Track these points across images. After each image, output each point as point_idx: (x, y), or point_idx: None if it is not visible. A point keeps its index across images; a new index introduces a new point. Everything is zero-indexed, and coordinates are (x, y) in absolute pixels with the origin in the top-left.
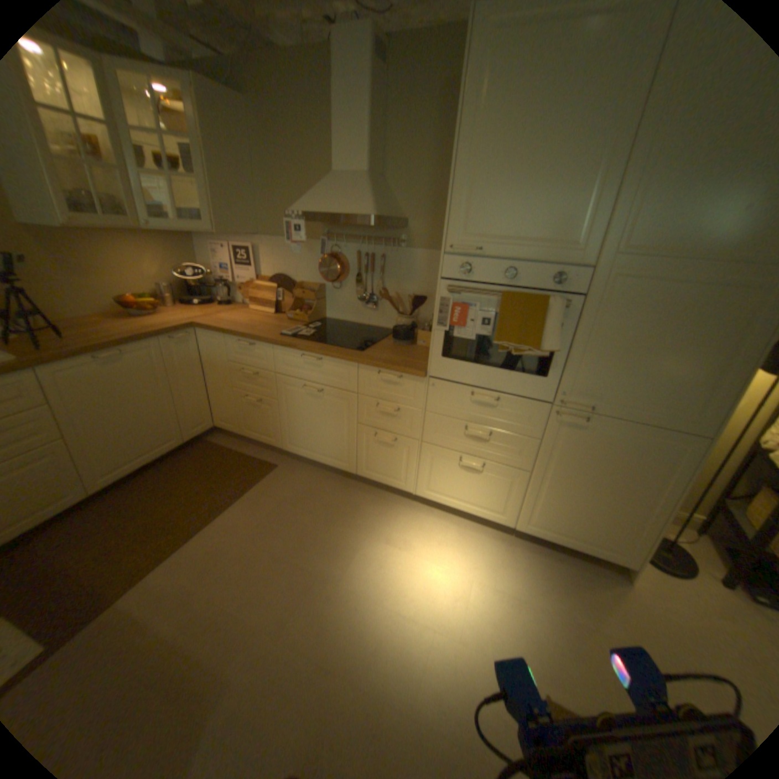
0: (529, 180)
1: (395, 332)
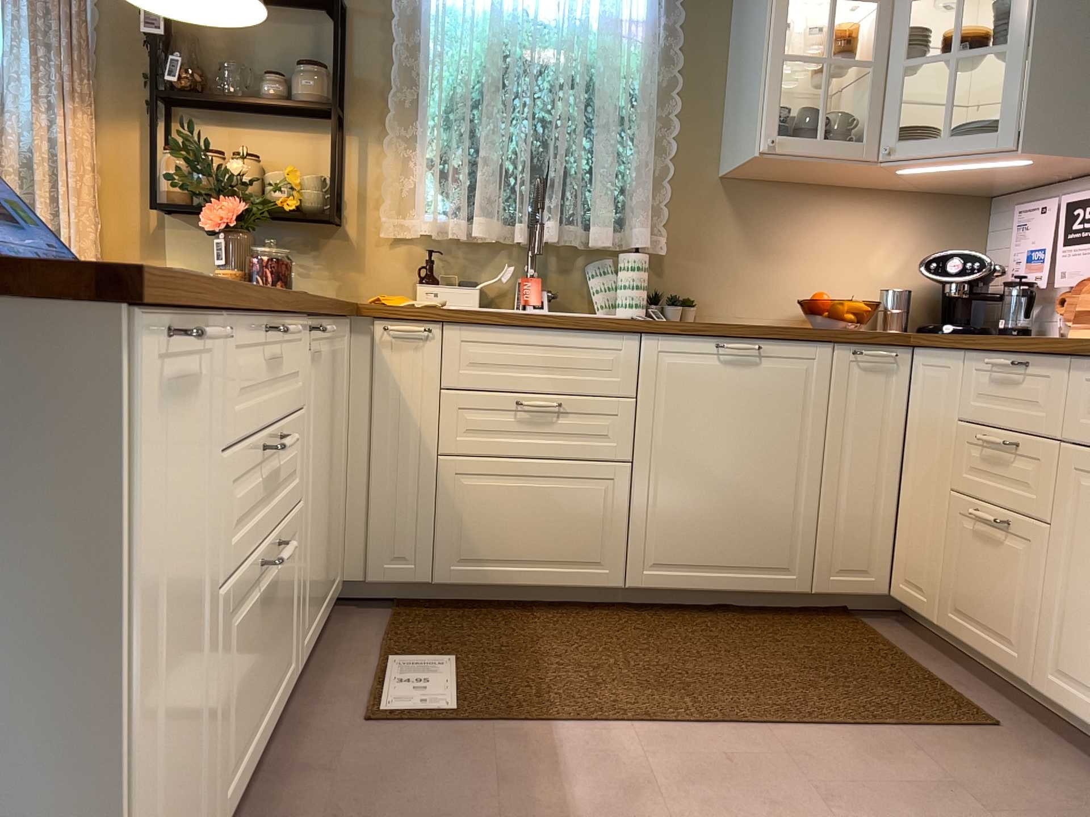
0: None
1: None
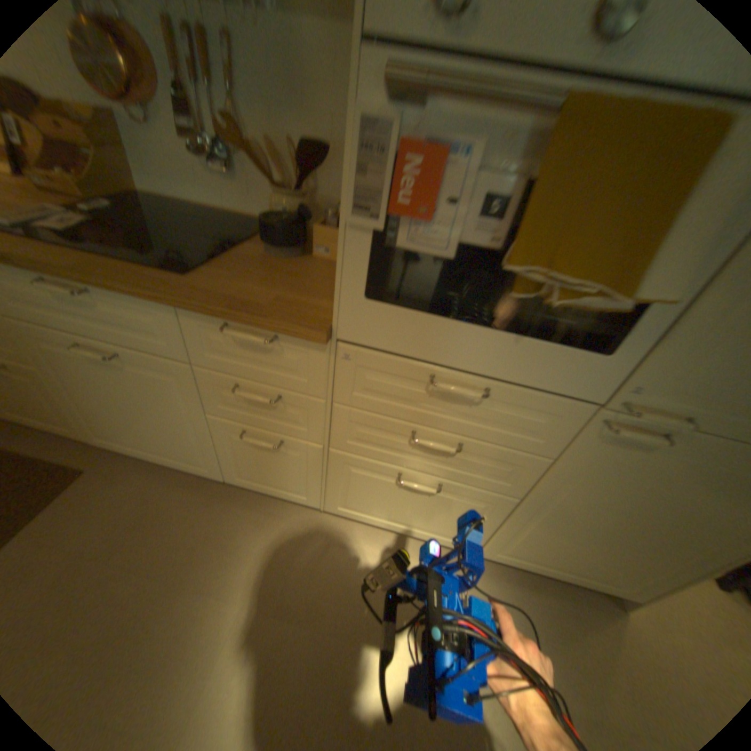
0: None
1: (265, 226)
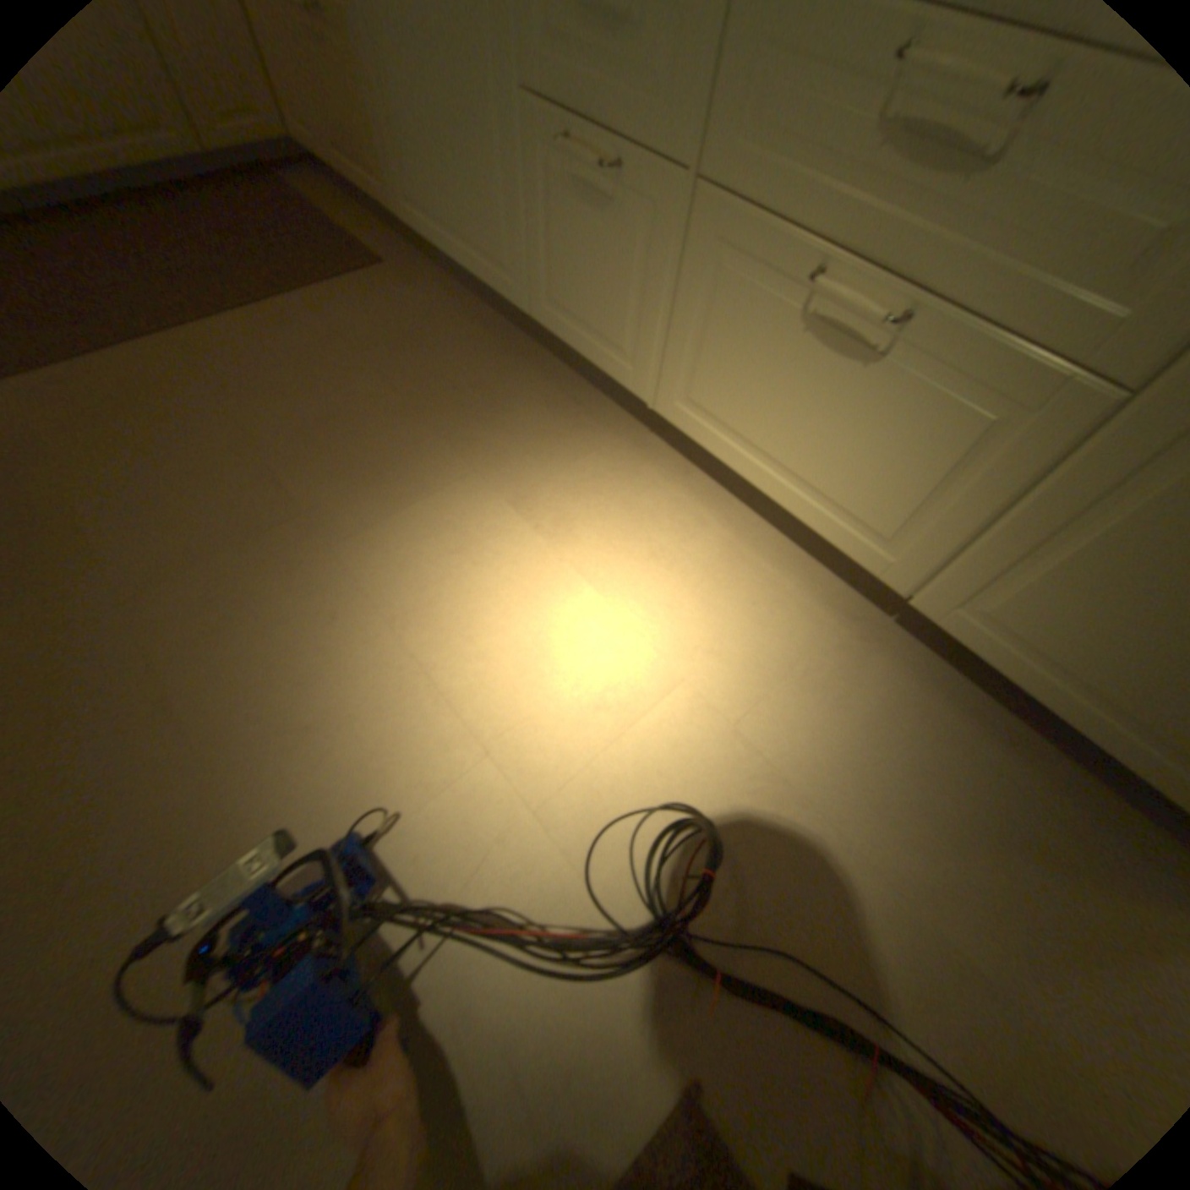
0: None
1: None
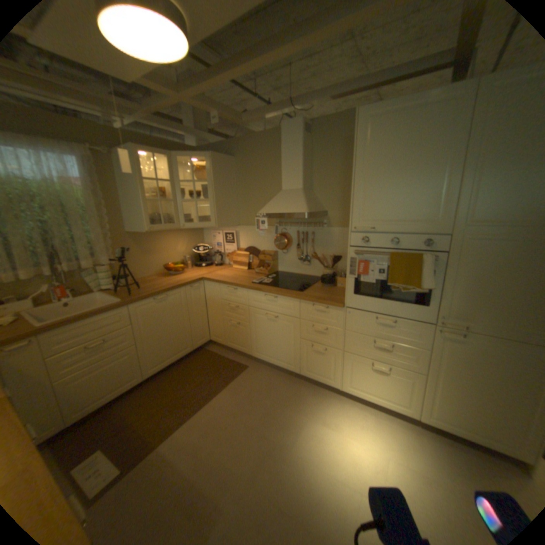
0: (401, 188)
1: (322, 279)
